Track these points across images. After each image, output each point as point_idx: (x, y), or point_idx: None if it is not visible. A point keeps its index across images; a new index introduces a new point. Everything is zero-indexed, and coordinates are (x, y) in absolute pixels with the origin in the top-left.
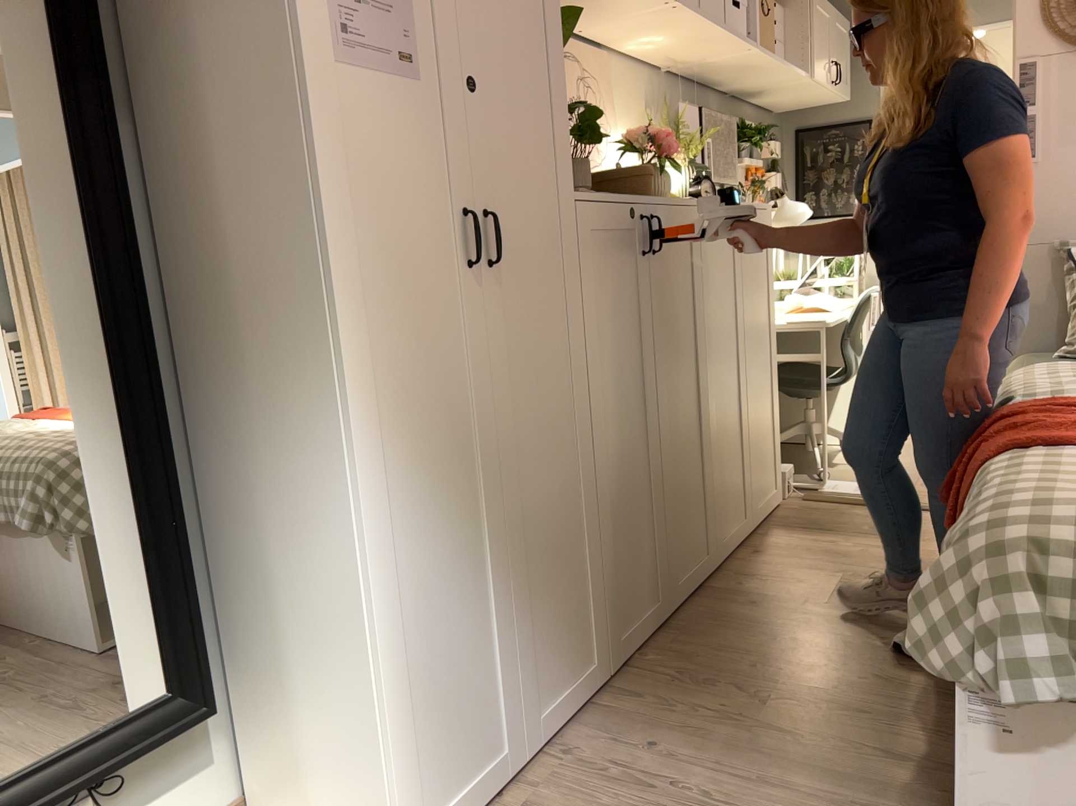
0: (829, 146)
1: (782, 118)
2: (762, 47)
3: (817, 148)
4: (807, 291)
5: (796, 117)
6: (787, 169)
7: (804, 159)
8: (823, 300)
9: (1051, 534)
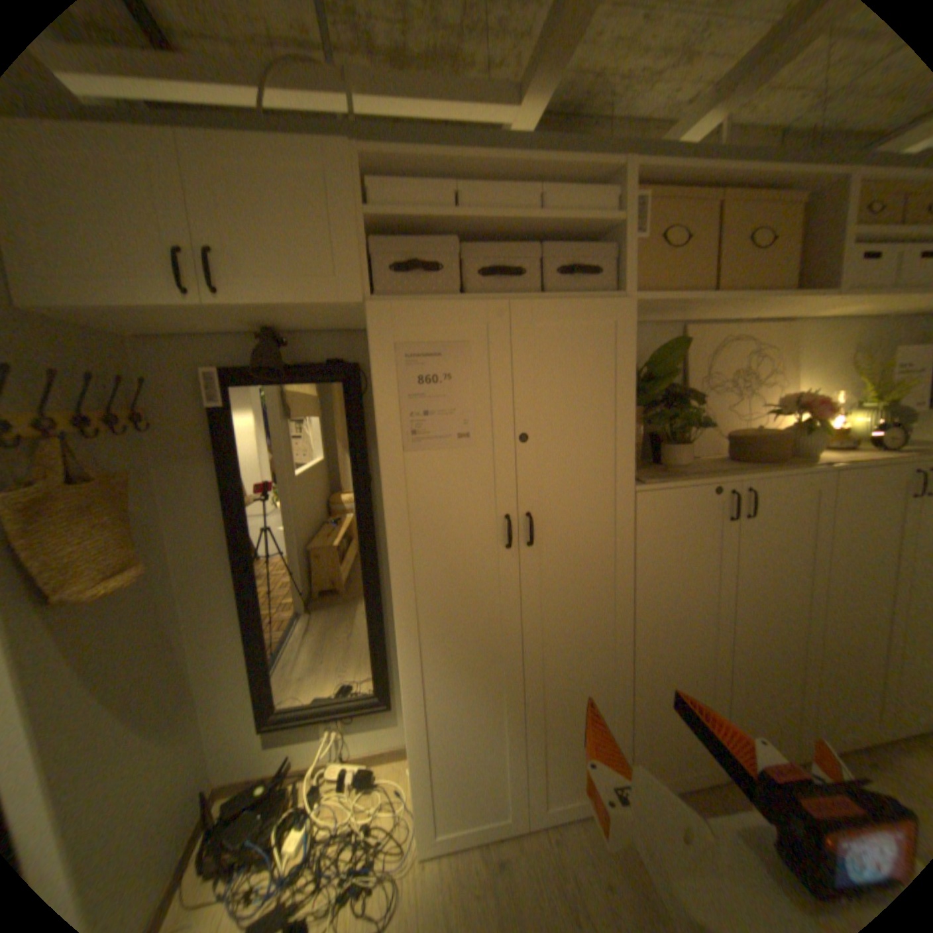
0: None
1: None
2: None
3: None
4: None
5: None
6: None
7: None
8: None
9: None
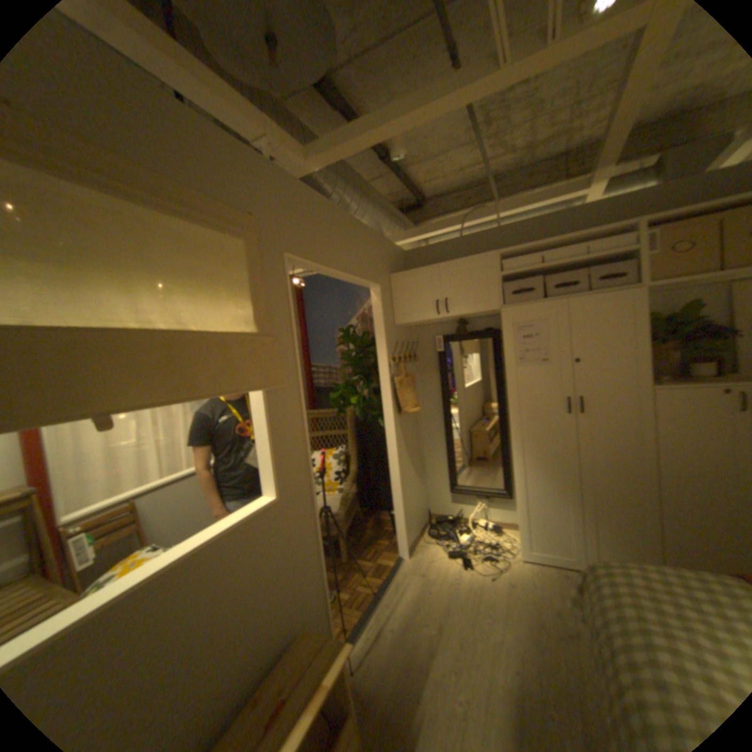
0: None
1: None
2: None
3: None
4: None
5: None
6: None
7: None
8: None
9: (606, 571)
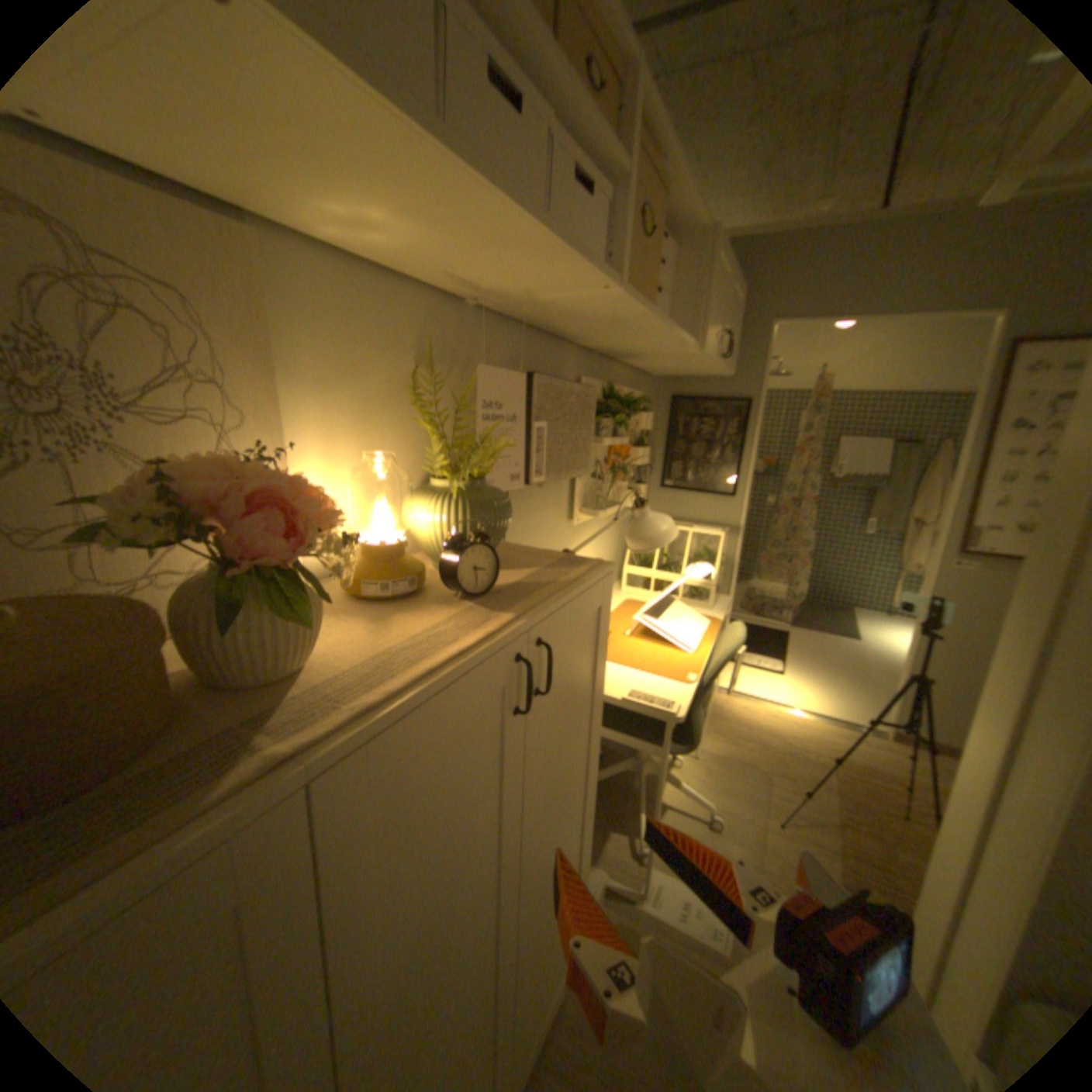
0: (703, 418)
1: (661, 380)
2: (633, 285)
3: (691, 417)
4: (658, 605)
5: (675, 380)
6: (658, 434)
7: (676, 426)
8: (673, 628)
9: None
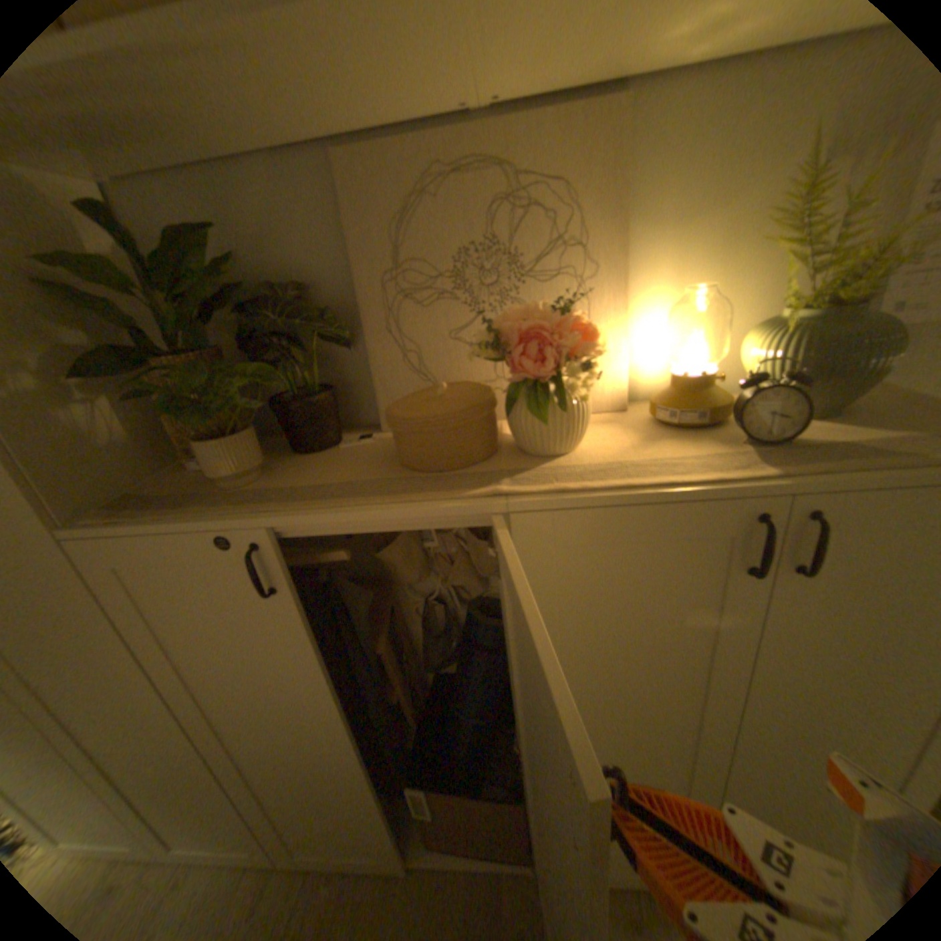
0: None
1: None
2: None
3: None
4: None
5: None
6: None
7: None
8: None
9: None
